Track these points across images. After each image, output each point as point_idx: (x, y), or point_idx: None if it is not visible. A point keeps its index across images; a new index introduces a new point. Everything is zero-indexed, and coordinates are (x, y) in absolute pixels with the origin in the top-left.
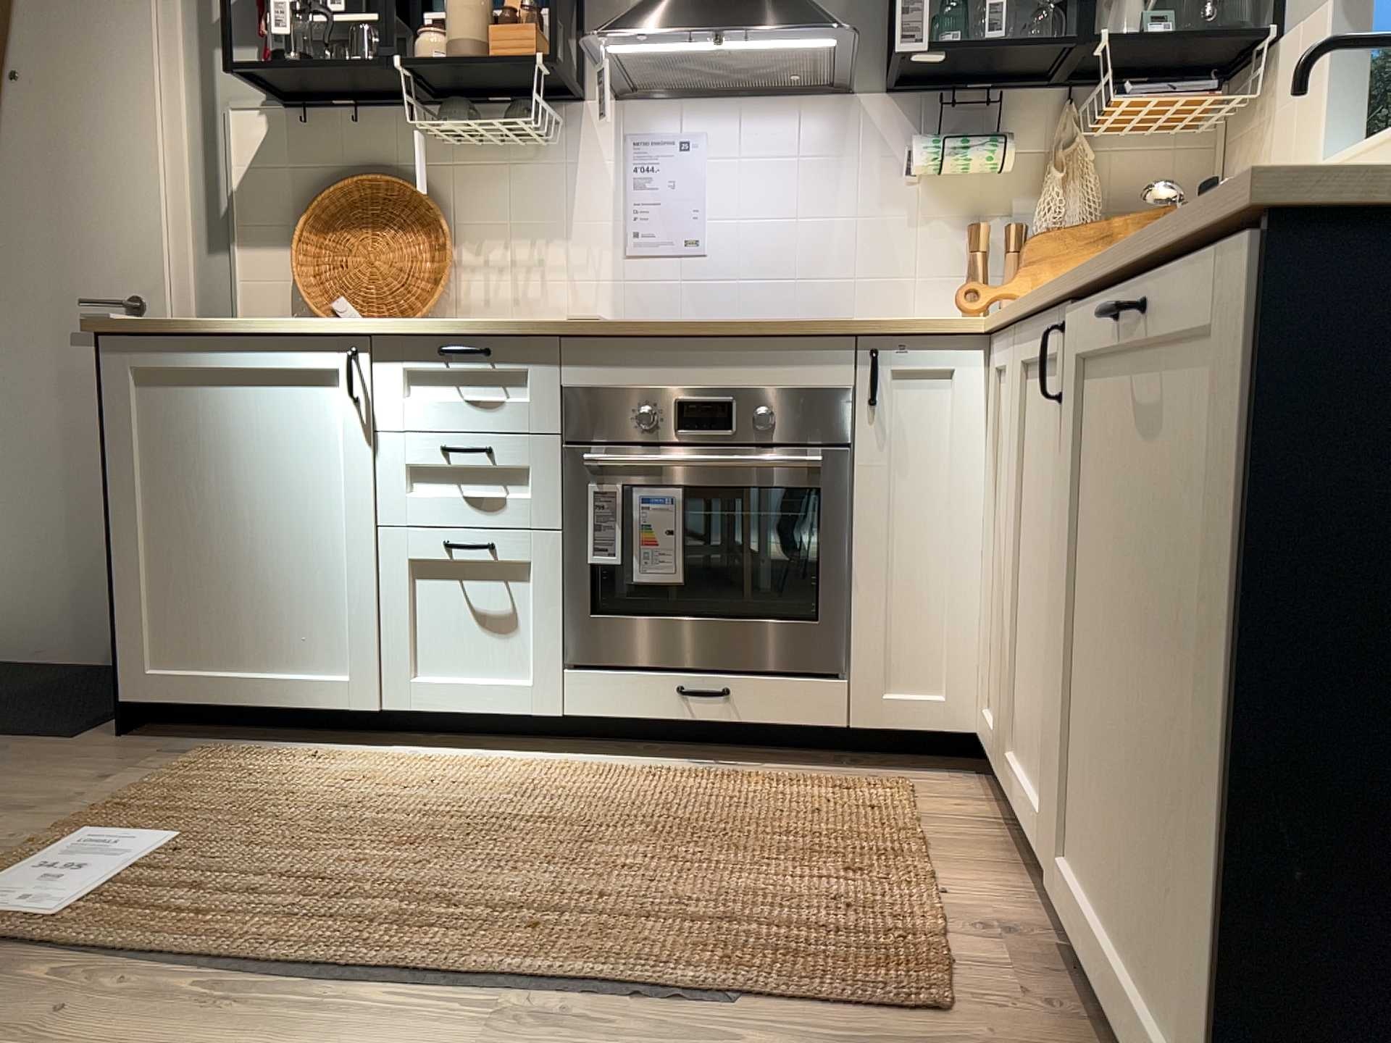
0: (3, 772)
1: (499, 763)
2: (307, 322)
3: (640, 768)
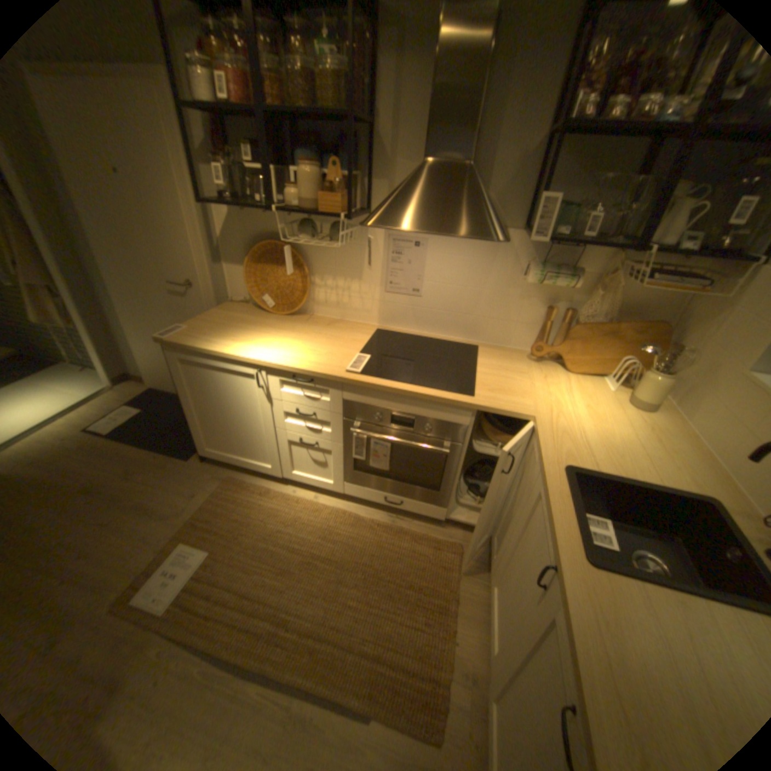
0: (161, 486)
1: (320, 505)
2: (240, 350)
3: (368, 515)
